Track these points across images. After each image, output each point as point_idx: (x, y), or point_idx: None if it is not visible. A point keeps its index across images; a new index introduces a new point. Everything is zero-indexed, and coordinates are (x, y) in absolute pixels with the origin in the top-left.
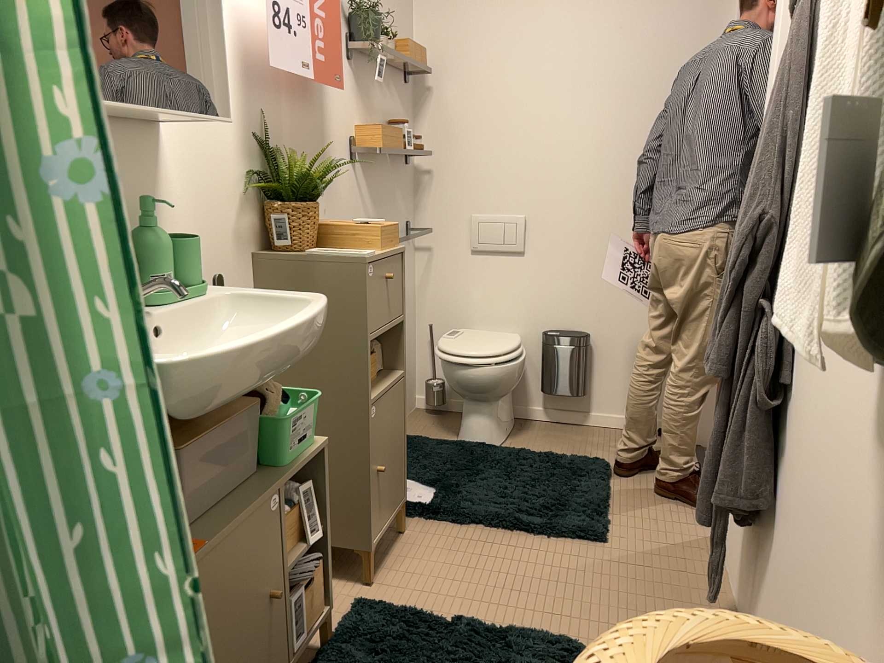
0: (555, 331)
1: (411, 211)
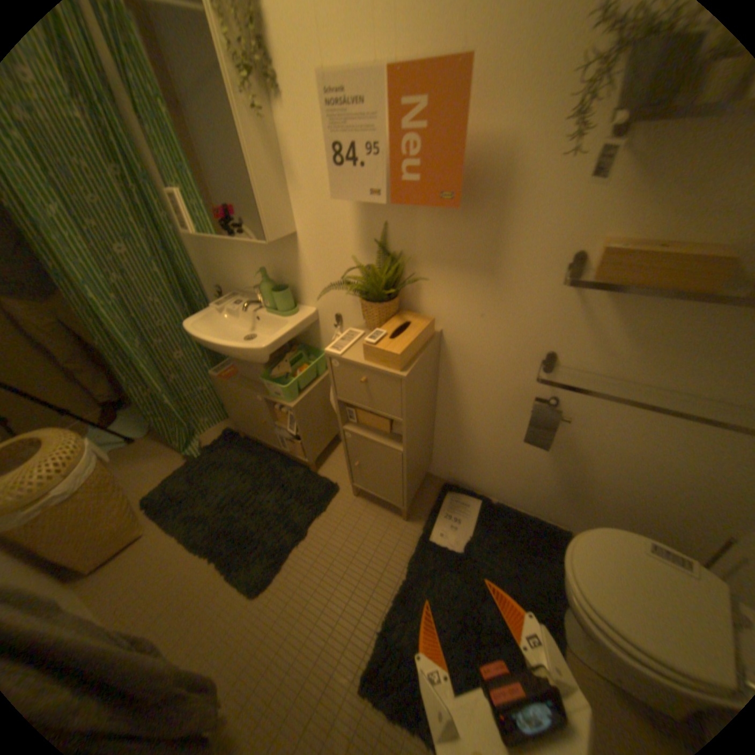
0: None
1: None
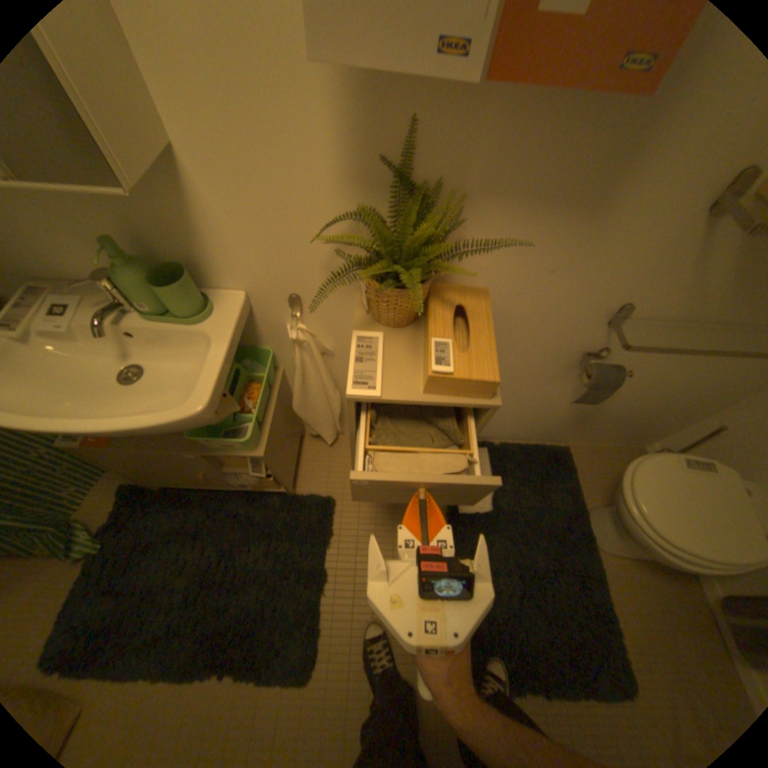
0: None
1: None
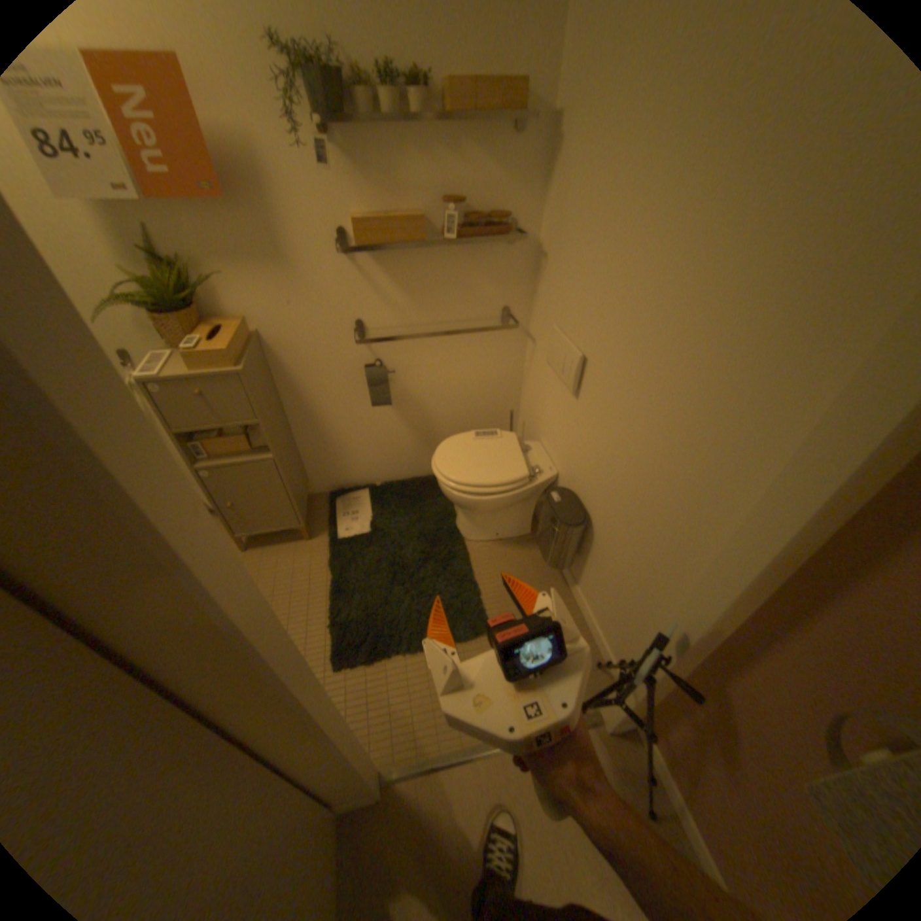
0: (572, 493)
1: (514, 293)
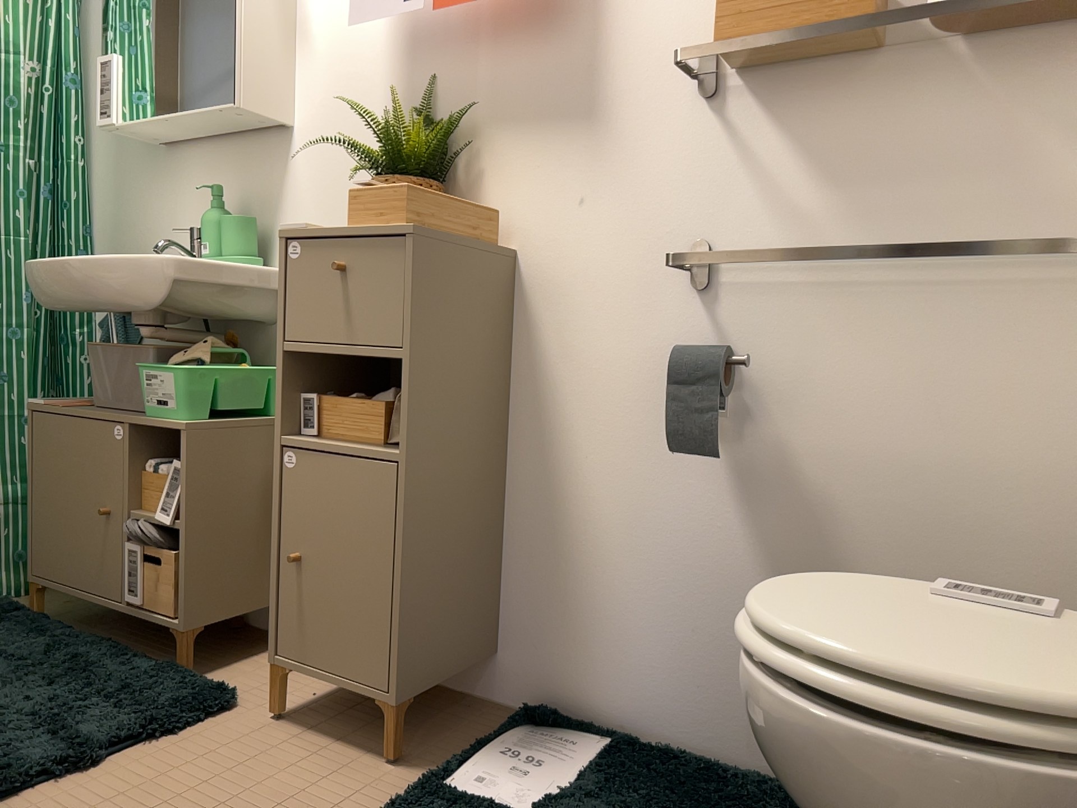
0: None
1: None
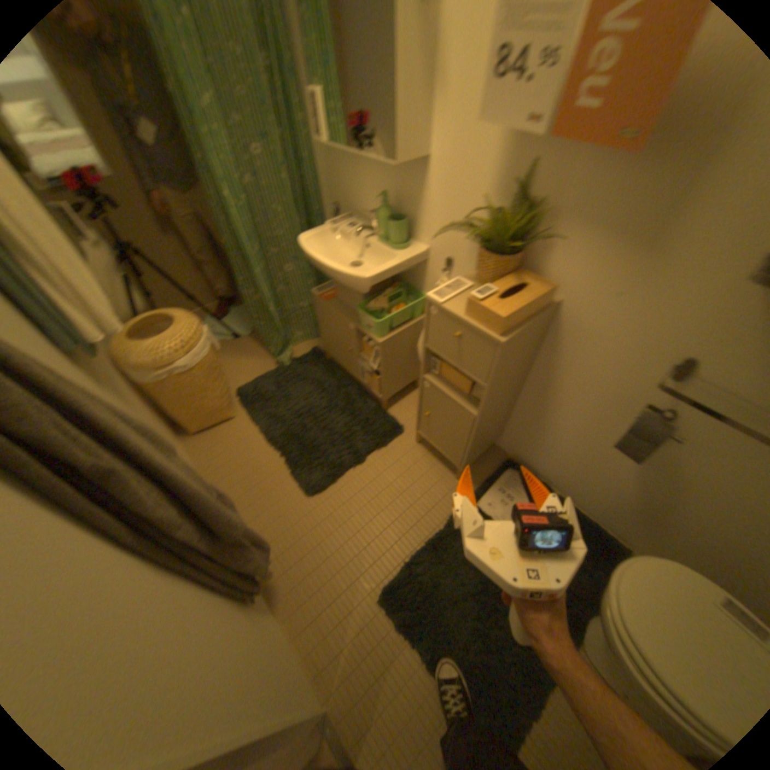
0: None
1: None
